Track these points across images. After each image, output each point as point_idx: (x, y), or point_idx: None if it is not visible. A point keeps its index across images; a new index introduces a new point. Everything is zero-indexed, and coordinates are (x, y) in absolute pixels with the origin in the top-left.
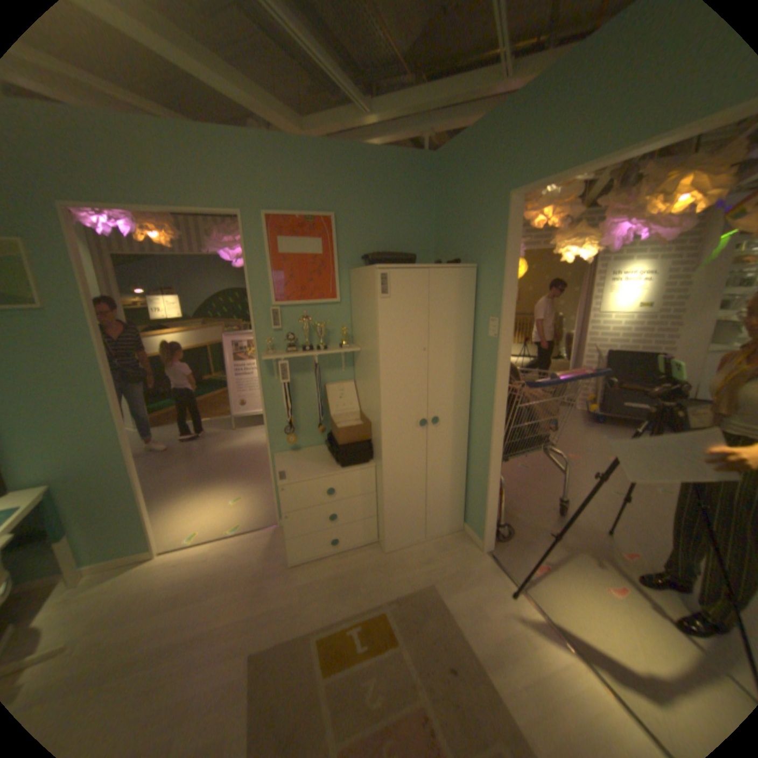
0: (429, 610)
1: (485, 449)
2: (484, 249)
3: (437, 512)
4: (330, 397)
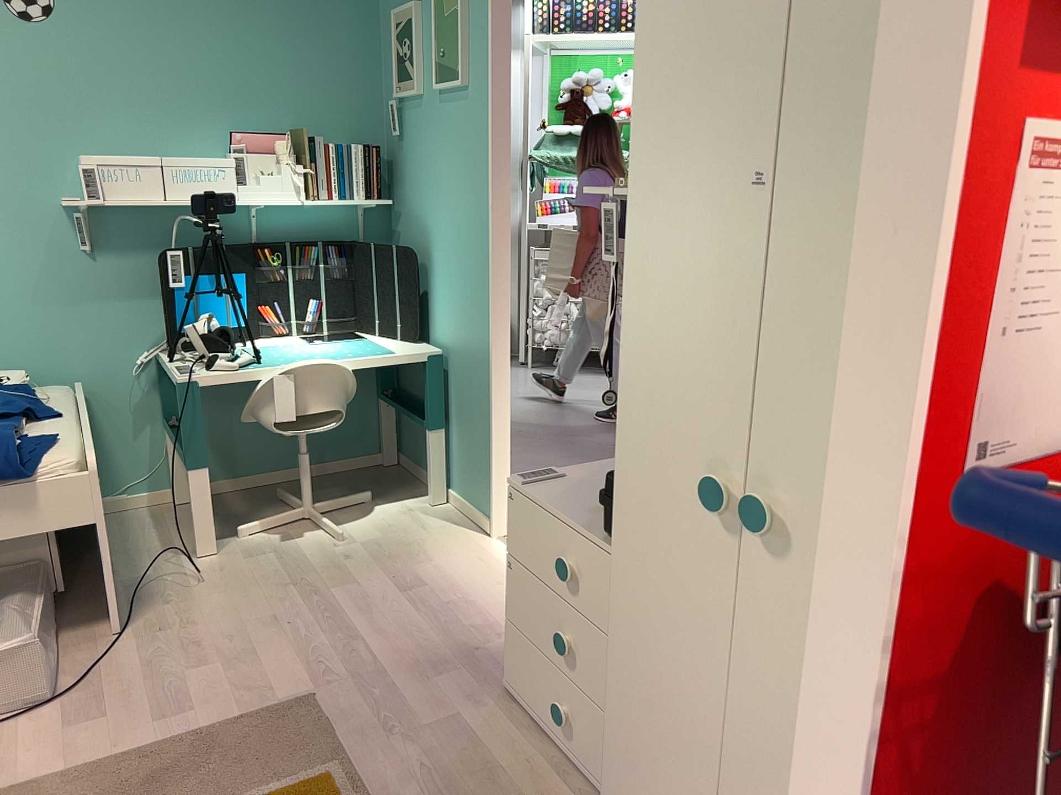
0: None
1: None
2: None
3: None
4: None
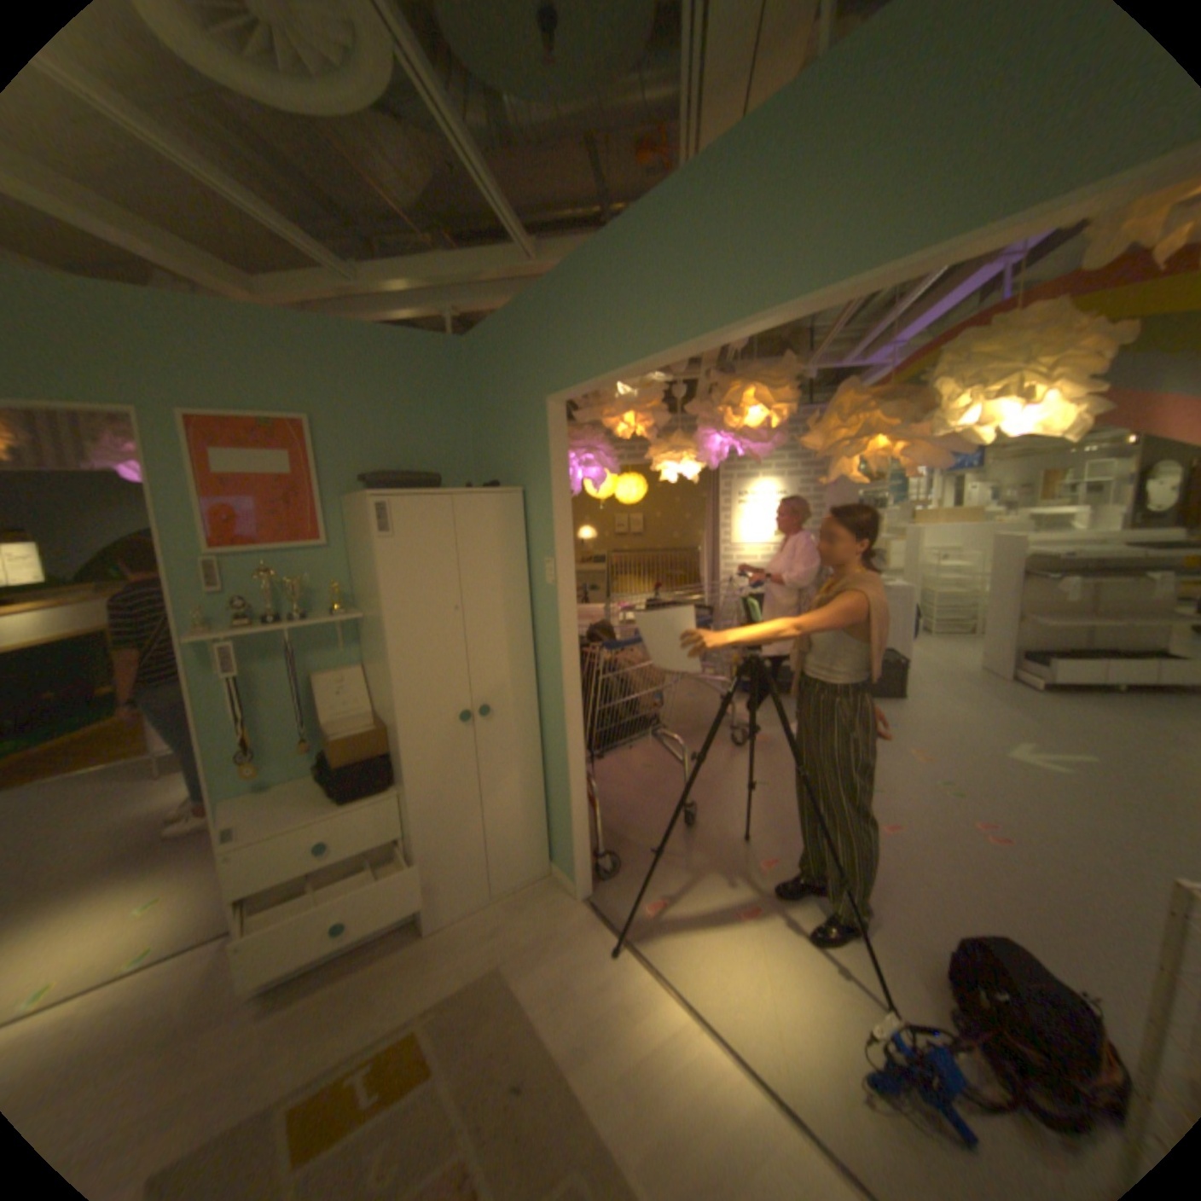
0: (487, 1007)
1: (562, 744)
2: (529, 468)
3: (505, 854)
4: (319, 695)
